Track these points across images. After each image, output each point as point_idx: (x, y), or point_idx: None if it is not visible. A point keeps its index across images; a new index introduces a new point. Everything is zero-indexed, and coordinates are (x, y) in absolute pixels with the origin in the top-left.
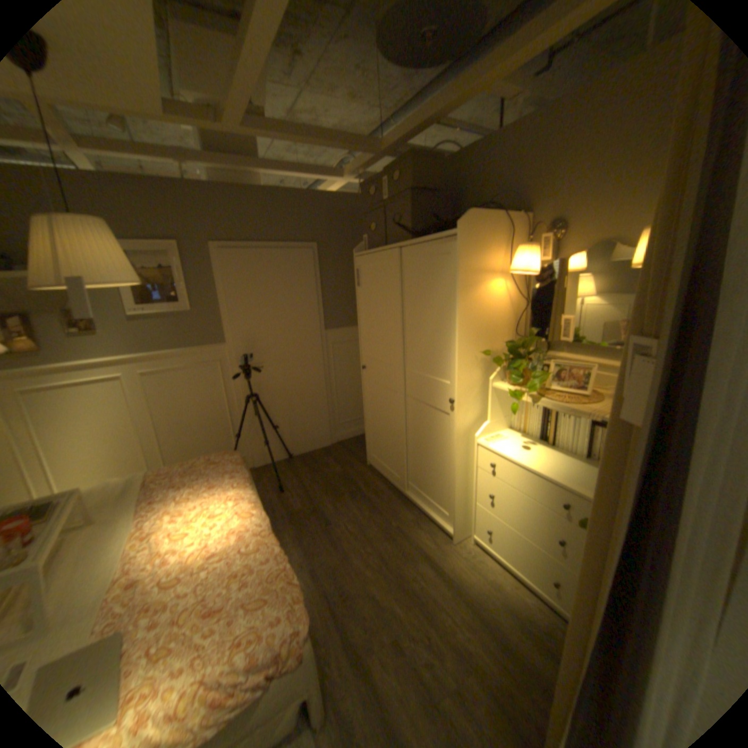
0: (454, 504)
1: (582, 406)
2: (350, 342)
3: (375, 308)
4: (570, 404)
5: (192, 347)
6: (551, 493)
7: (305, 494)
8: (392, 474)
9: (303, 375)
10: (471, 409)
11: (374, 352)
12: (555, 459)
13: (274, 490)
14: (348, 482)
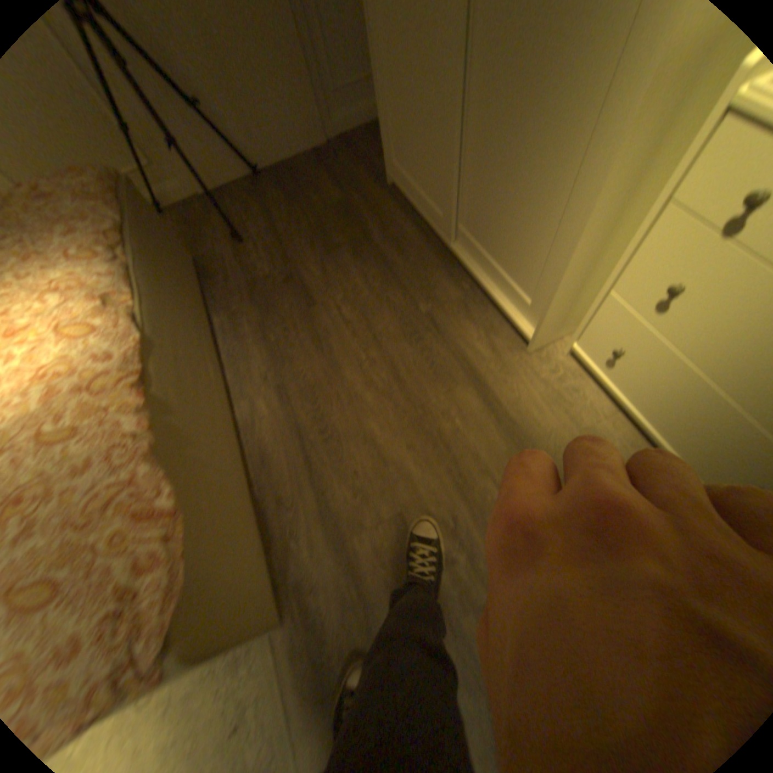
0: (551, 289)
1: None
2: None
3: None
4: None
5: None
6: None
7: (275, 247)
8: (426, 207)
9: None
10: None
11: None
12: None
13: (227, 241)
14: (349, 222)
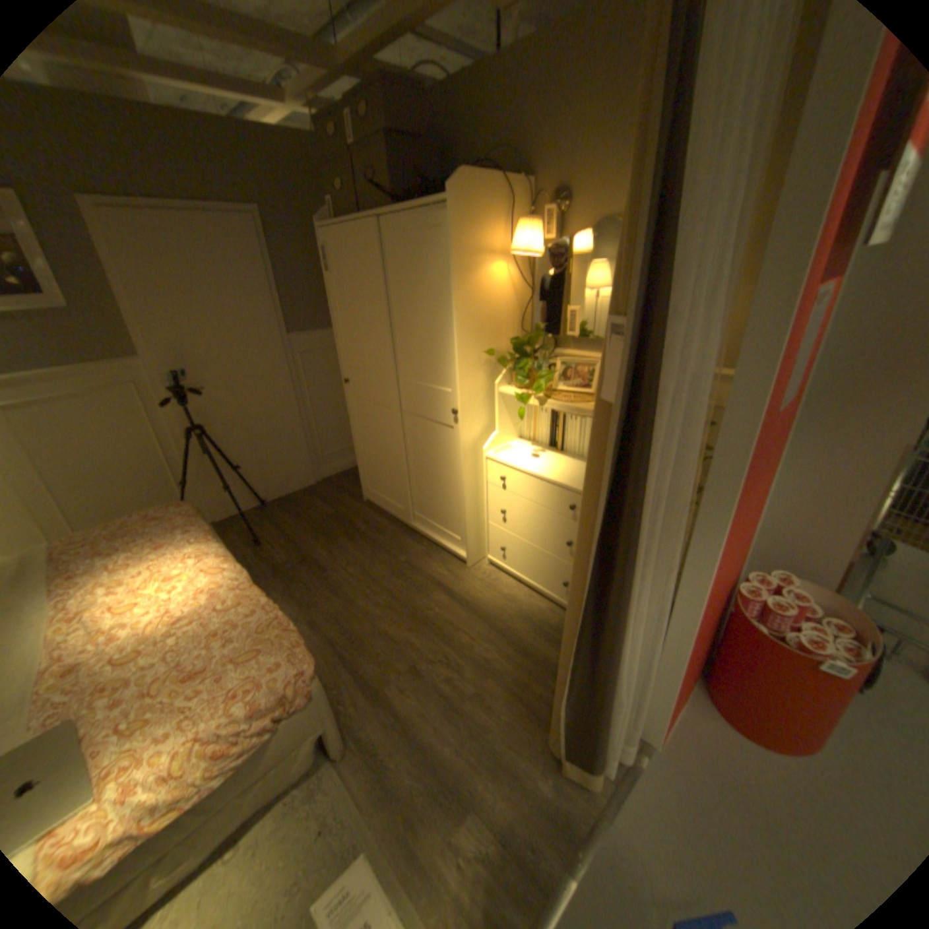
0: (465, 527)
1: (585, 405)
2: (324, 350)
3: (352, 302)
4: (575, 404)
5: (82, 364)
6: (558, 497)
7: (289, 544)
8: (394, 506)
9: (264, 397)
10: (476, 420)
11: (357, 361)
12: (562, 464)
13: (247, 545)
14: (342, 523)
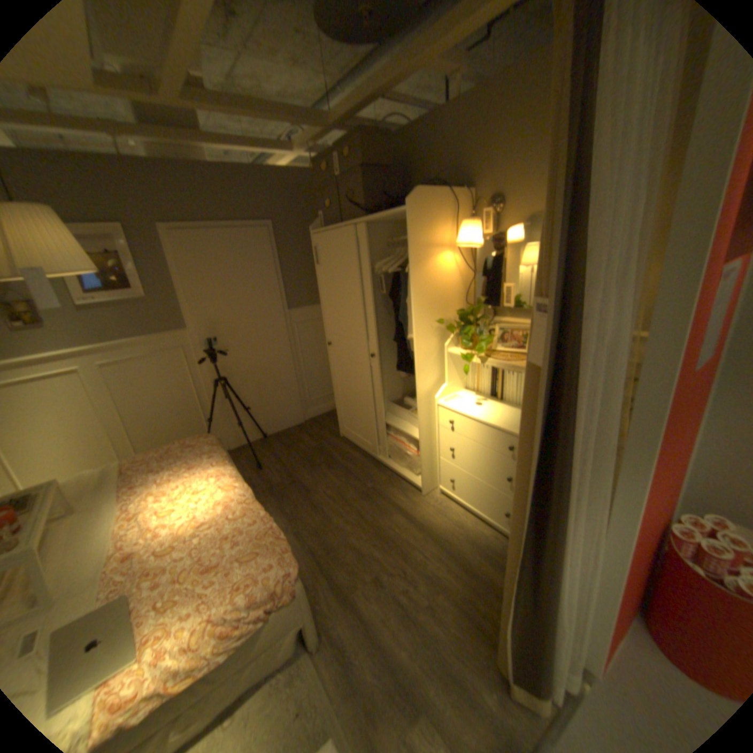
0: (421, 462)
1: (521, 363)
2: (314, 321)
3: (336, 286)
4: (511, 362)
5: (151, 336)
6: (499, 439)
7: (283, 469)
8: (364, 442)
9: (270, 357)
10: (430, 375)
11: (338, 329)
12: (502, 412)
13: (252, 469)
14: (324, 454)
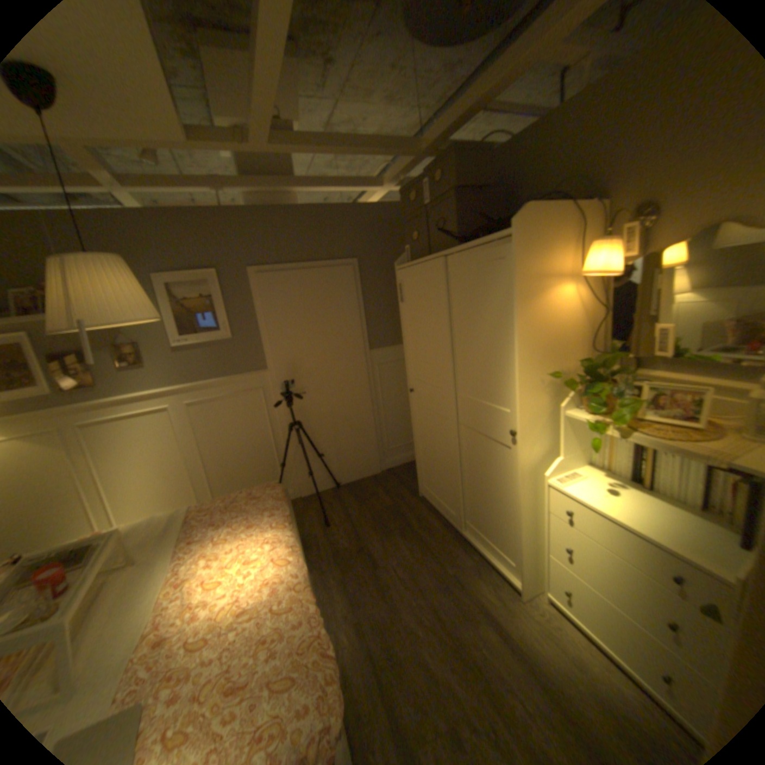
0: (522, 555)
1: (695, 445)
2: (398, 361)
3: (421, 326)
4: (677, 441)
5: (235, 375)
6: (655, 558)
7: (352, 530)
8: (447, 510)
9: (348, 399)
10: (538, 442)
11: (422, 374)
12: (656, 510)
13: (320, 524)
14: (399, 517)
